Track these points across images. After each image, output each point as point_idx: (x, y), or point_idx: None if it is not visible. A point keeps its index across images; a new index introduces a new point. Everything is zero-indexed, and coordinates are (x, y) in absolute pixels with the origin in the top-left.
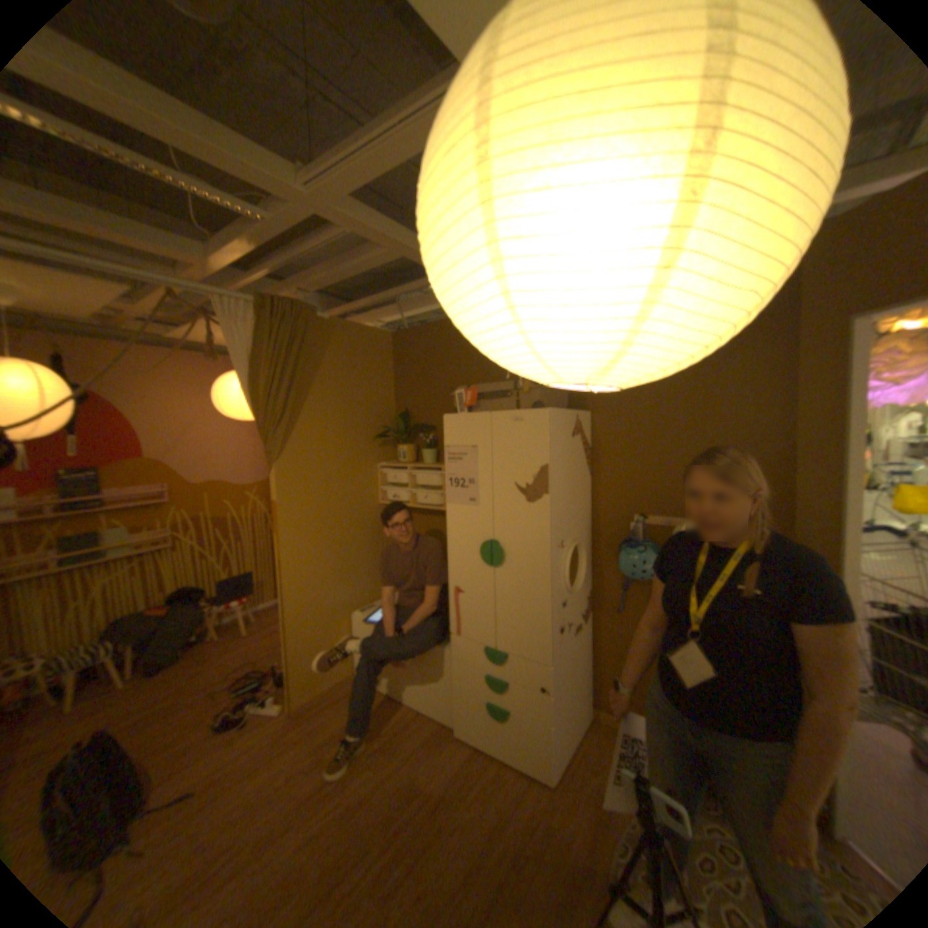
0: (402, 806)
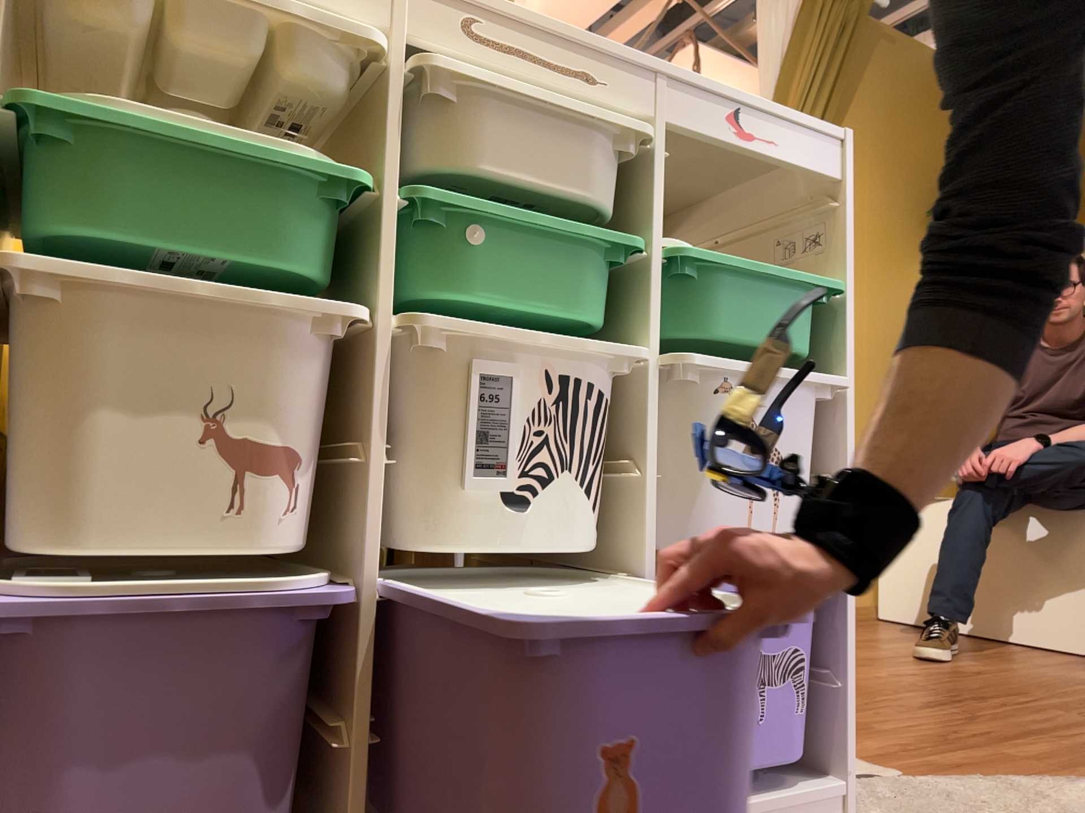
0: (1062, 679)
